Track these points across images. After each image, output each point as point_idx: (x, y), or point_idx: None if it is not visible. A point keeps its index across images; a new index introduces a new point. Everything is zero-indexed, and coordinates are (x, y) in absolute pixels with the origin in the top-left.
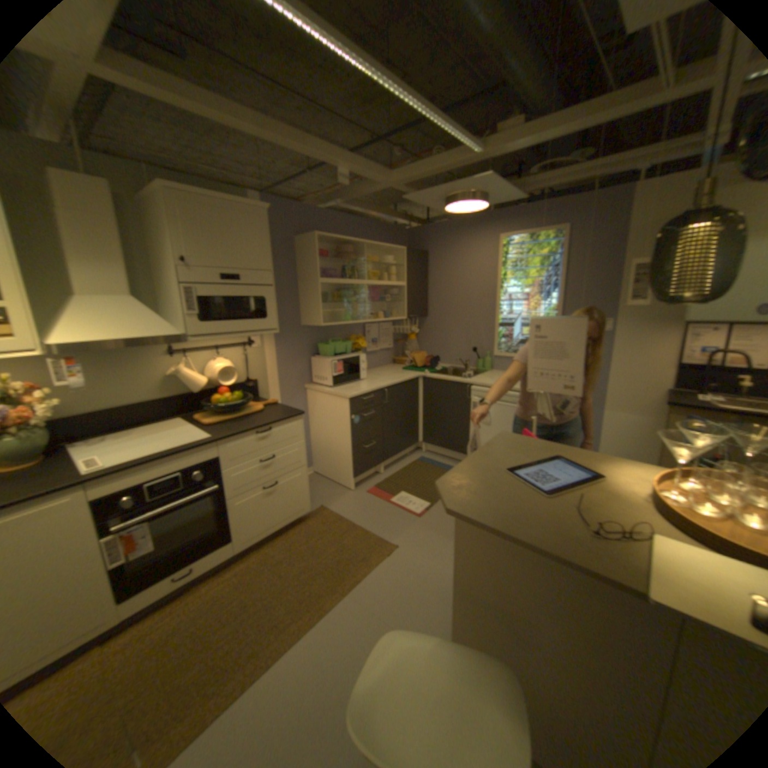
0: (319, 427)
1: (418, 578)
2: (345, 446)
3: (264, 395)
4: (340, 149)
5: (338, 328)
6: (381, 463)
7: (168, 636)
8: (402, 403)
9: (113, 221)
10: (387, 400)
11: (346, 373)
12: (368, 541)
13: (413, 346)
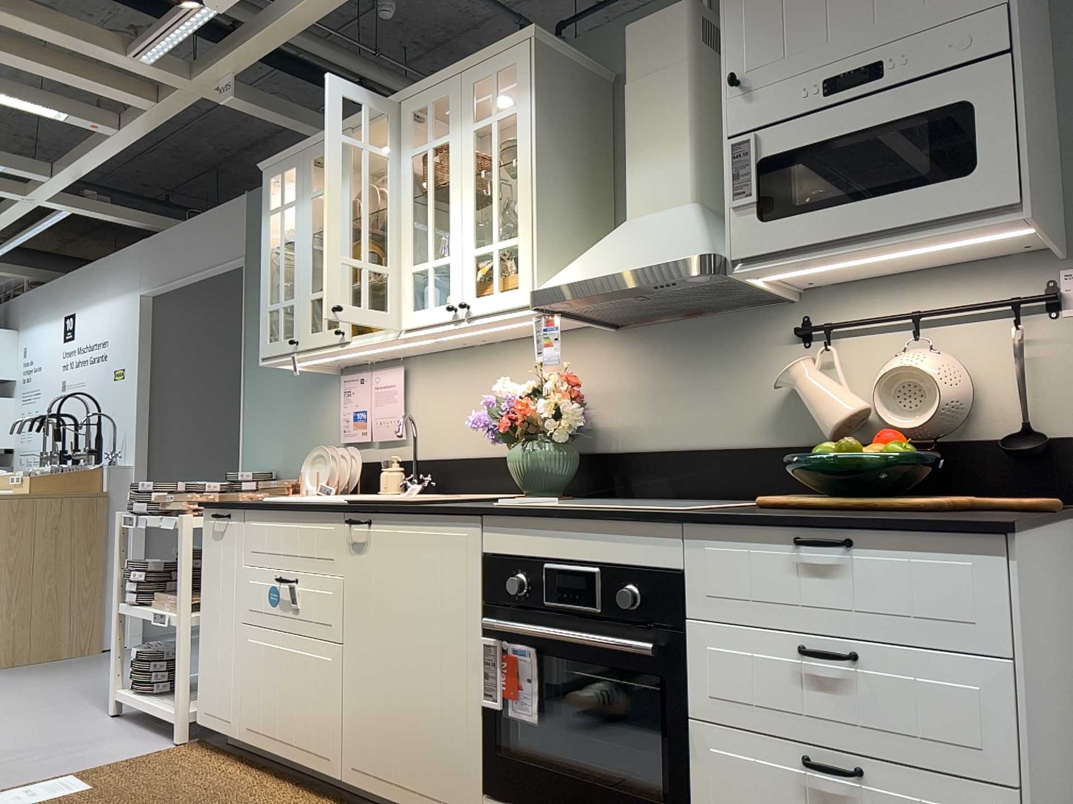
0: None
1: None
2: None
3: None
4: None
5: None
6: None
7: None
8: None
9: (681, 72)
10: None
11: None
12: None
13: None
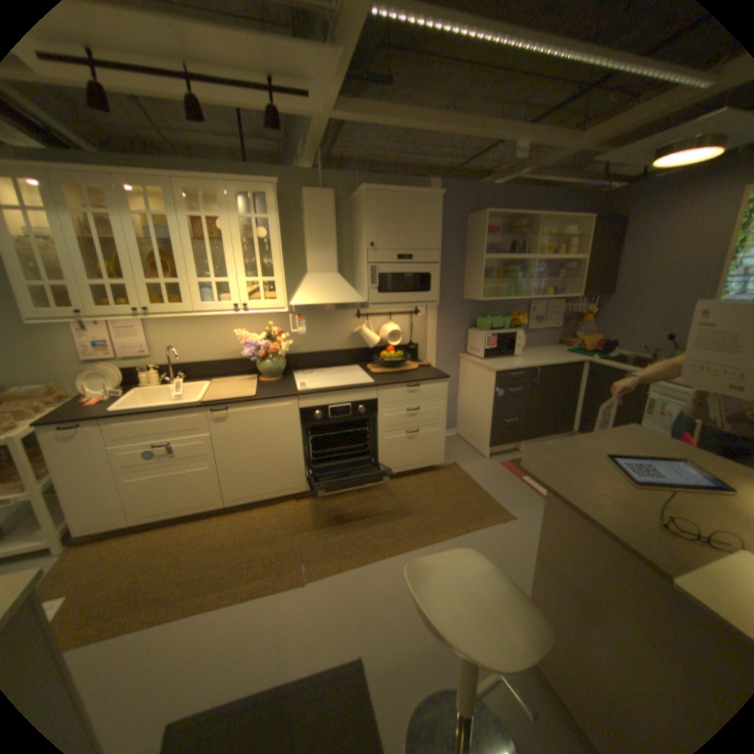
0: (465, 394)
1: (527, 551)
2: (485, 416)
3: (420, 358)
4: (519, 123)
5: (499, 303)
6: (521, 442)
7: (329, 511)
8: (557, 386)
9: (332, 220)
10: (538, 380)
11: (498, 347)
12: (488, 504)
13: (588, 327)
